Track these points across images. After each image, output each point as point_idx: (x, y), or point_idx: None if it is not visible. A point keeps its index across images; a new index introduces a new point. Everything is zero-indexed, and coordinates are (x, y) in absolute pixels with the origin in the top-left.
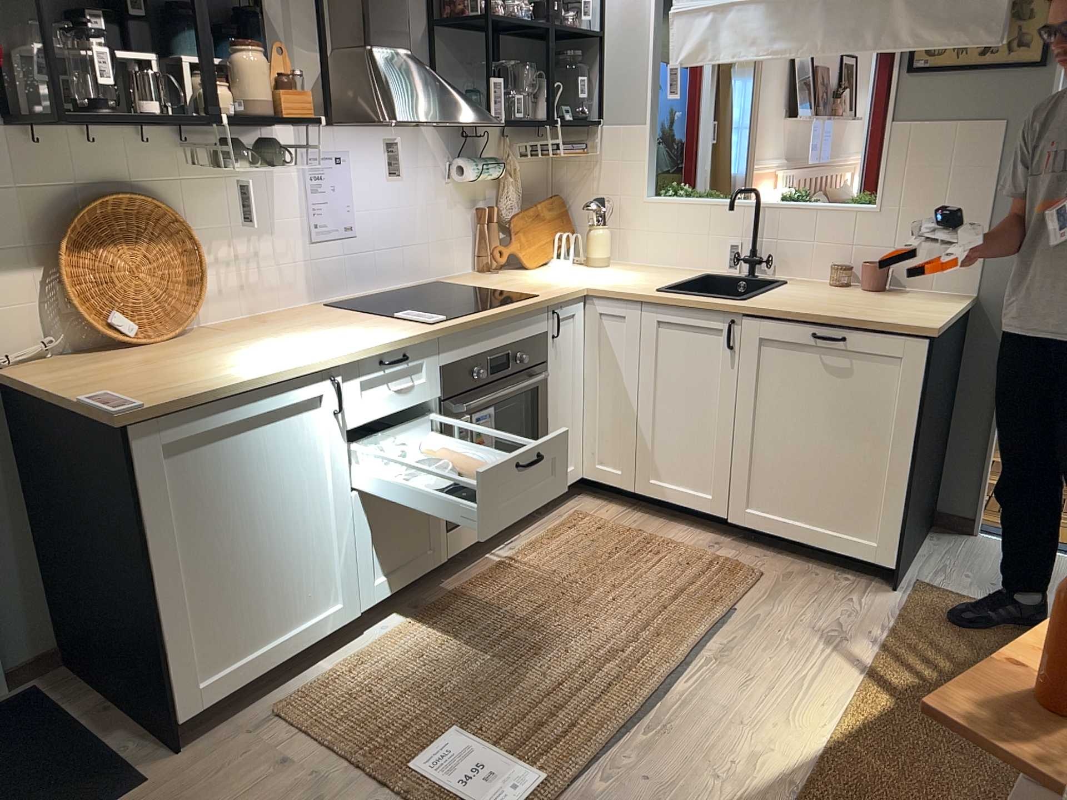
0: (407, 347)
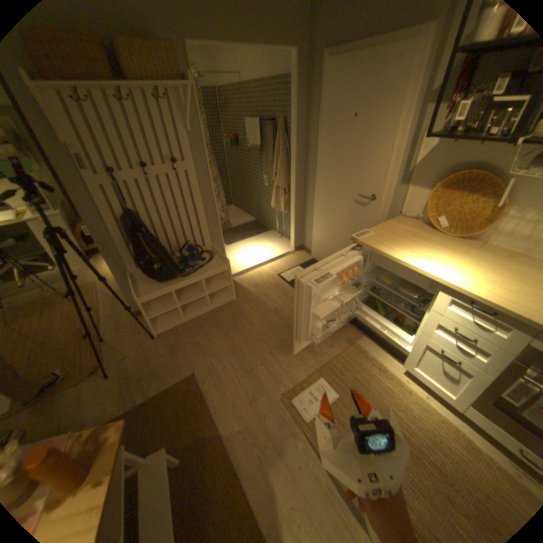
0: (500, 311)
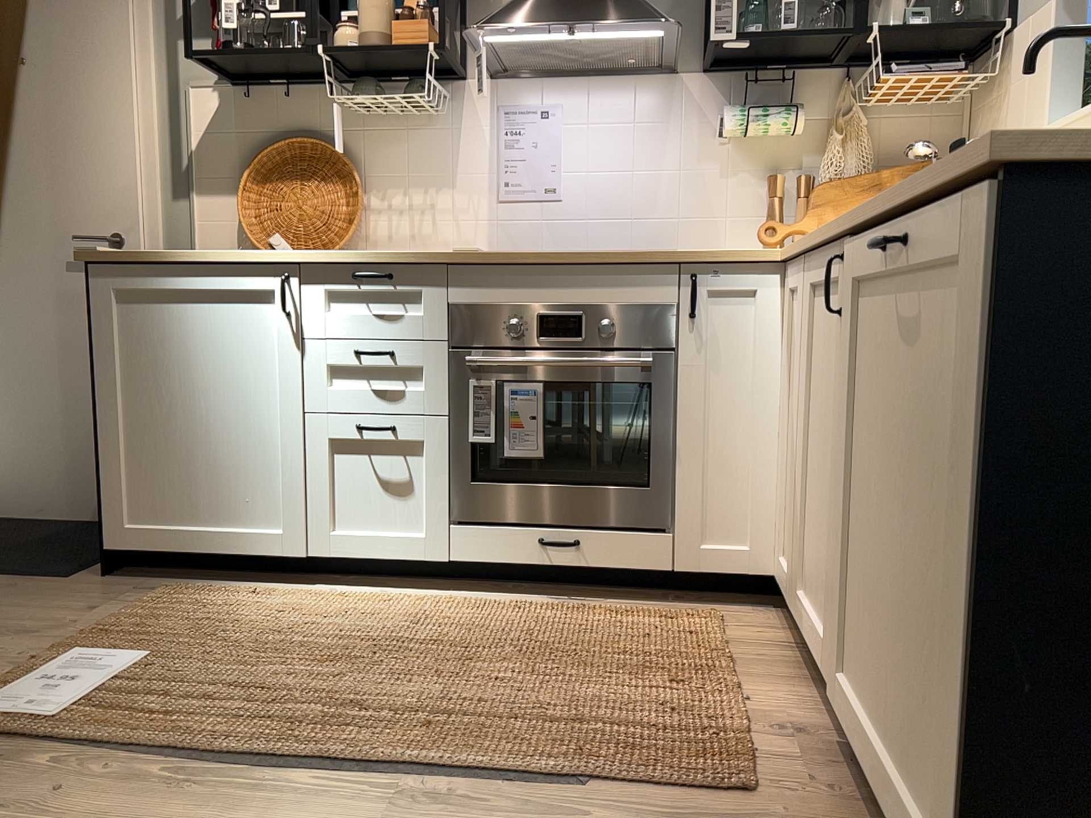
0: (392, 264)
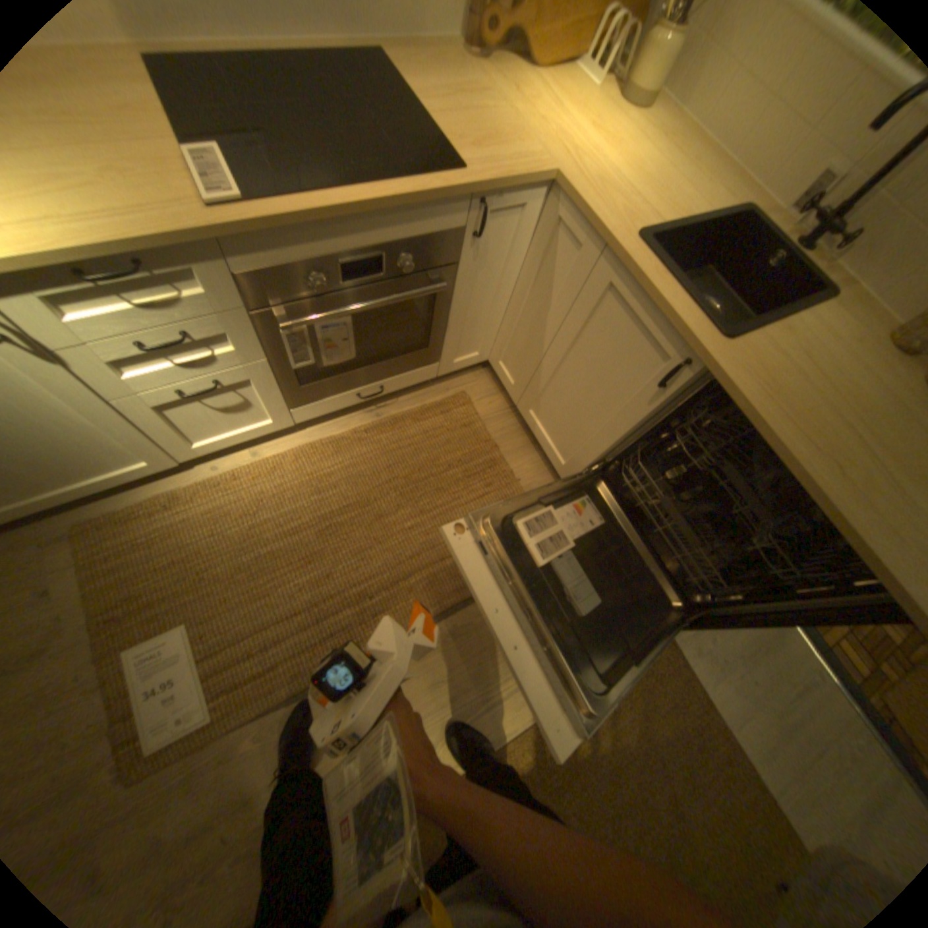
0: (134, 250)
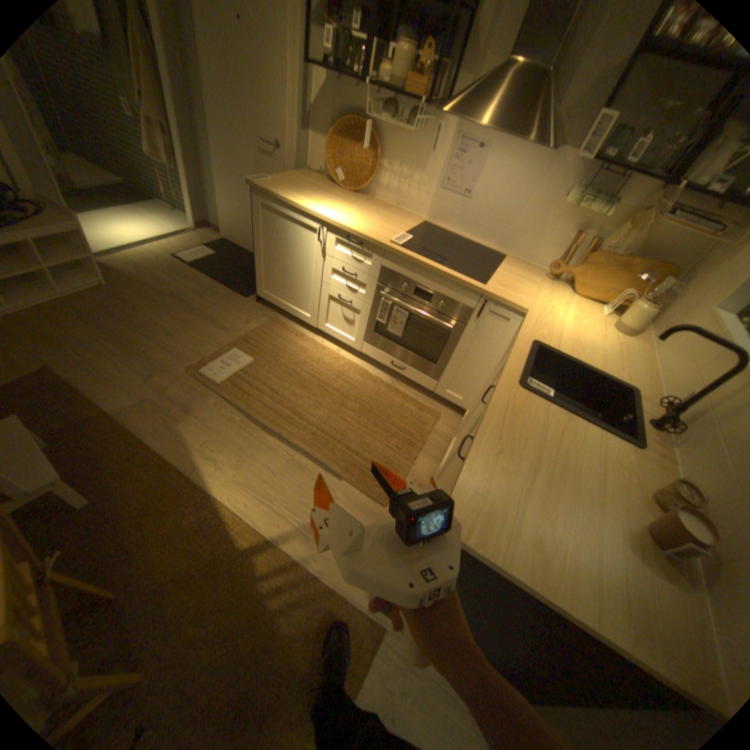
0: (363, 240)
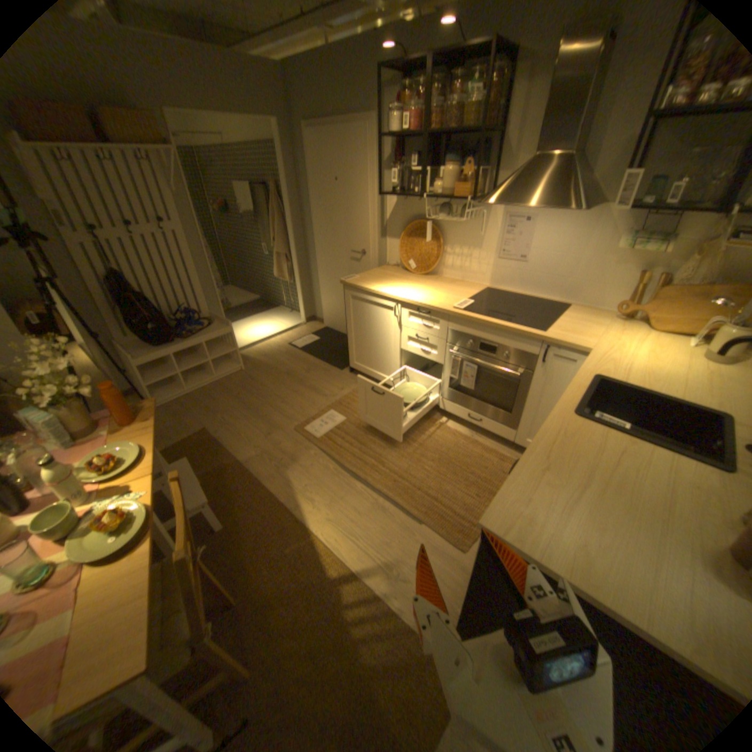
0: (430, 309)
